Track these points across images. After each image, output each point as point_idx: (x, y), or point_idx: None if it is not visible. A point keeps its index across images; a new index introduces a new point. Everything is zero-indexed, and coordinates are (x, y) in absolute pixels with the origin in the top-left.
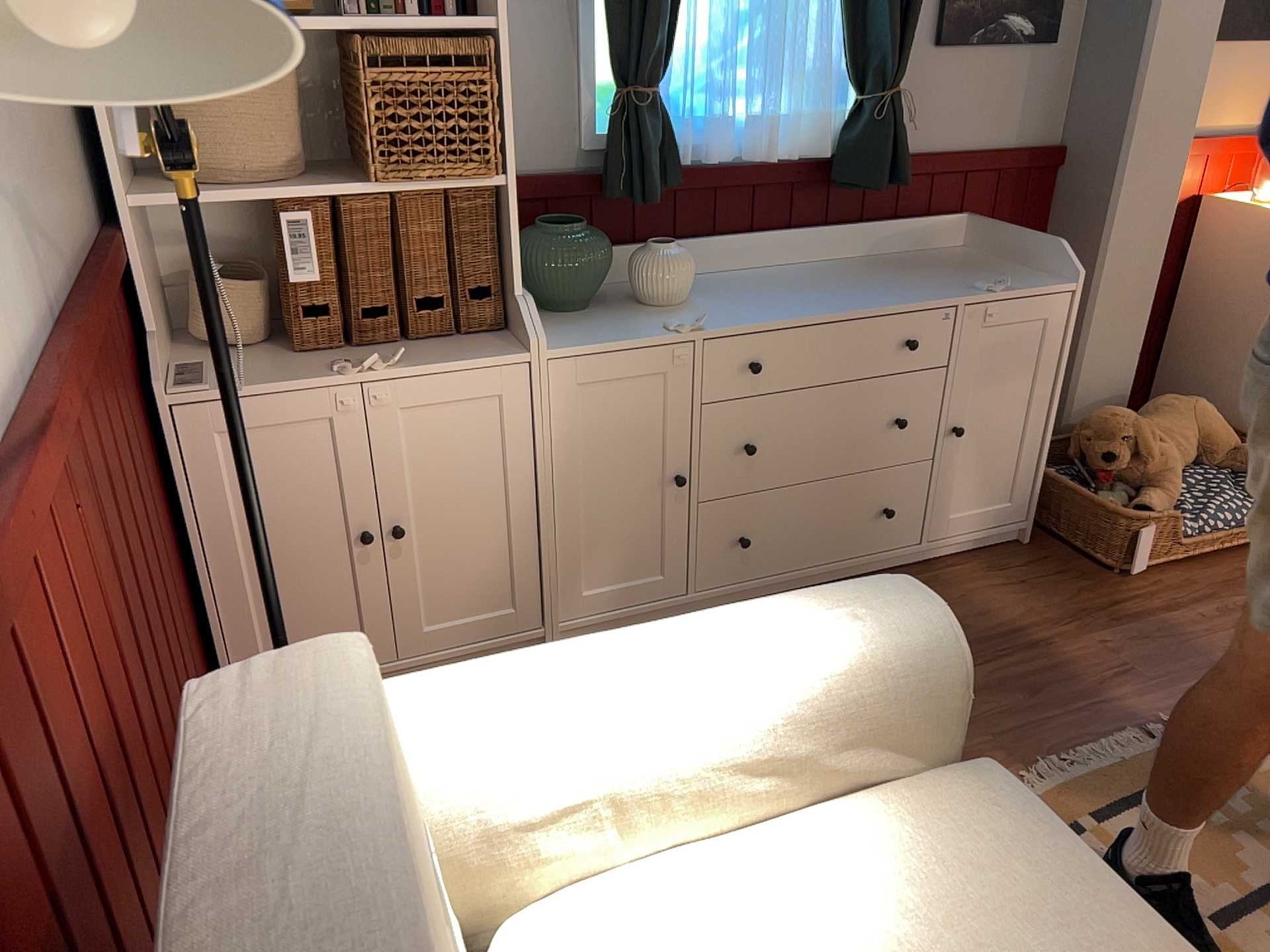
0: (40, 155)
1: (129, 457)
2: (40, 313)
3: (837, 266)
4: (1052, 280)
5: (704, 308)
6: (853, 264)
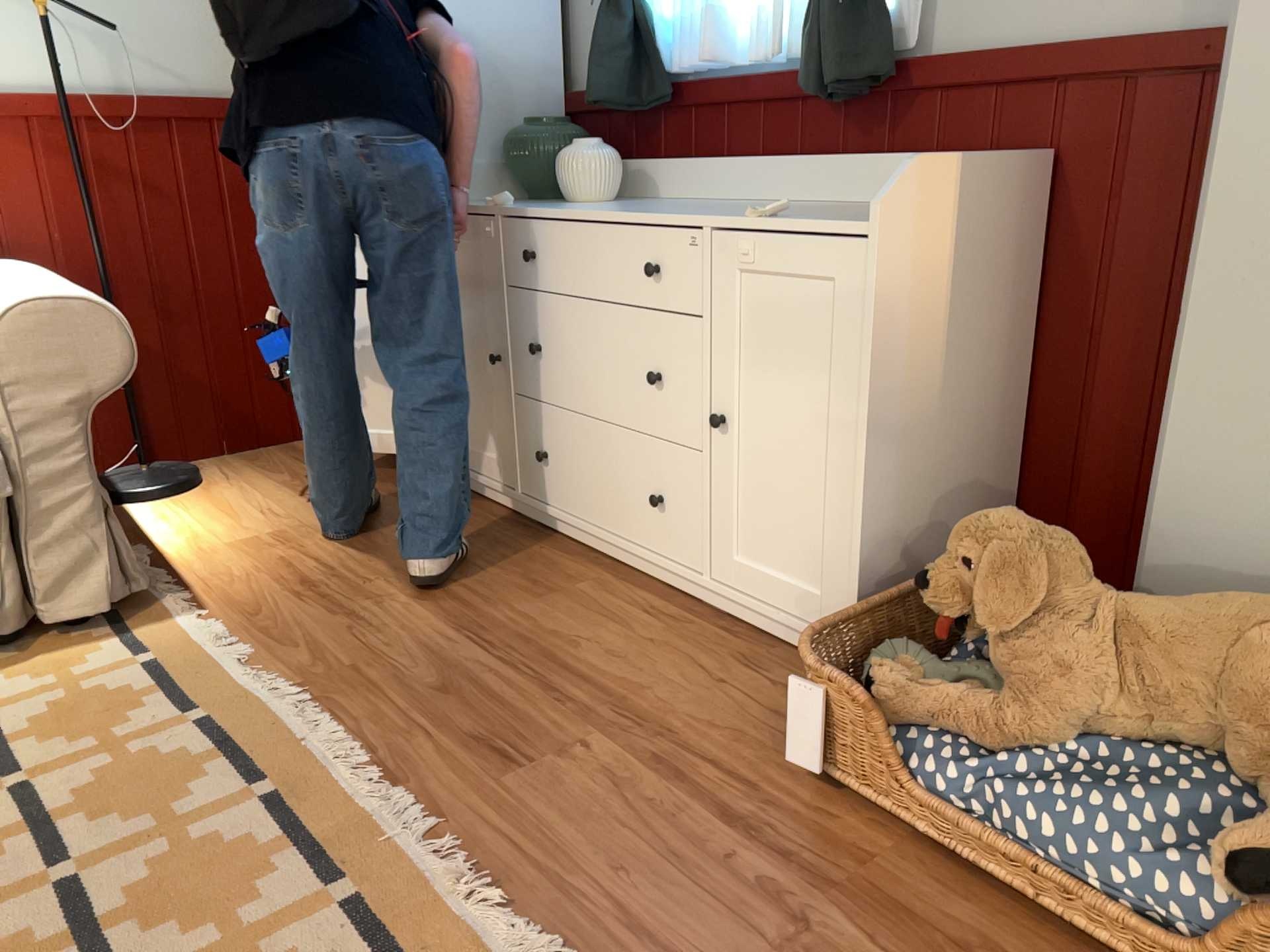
0: (203, 36)
1: (229, 204)
2: (114, 91)
3: (805, 206)
4: (870, 221)
5: (574, 206)
6: (825, 207)
